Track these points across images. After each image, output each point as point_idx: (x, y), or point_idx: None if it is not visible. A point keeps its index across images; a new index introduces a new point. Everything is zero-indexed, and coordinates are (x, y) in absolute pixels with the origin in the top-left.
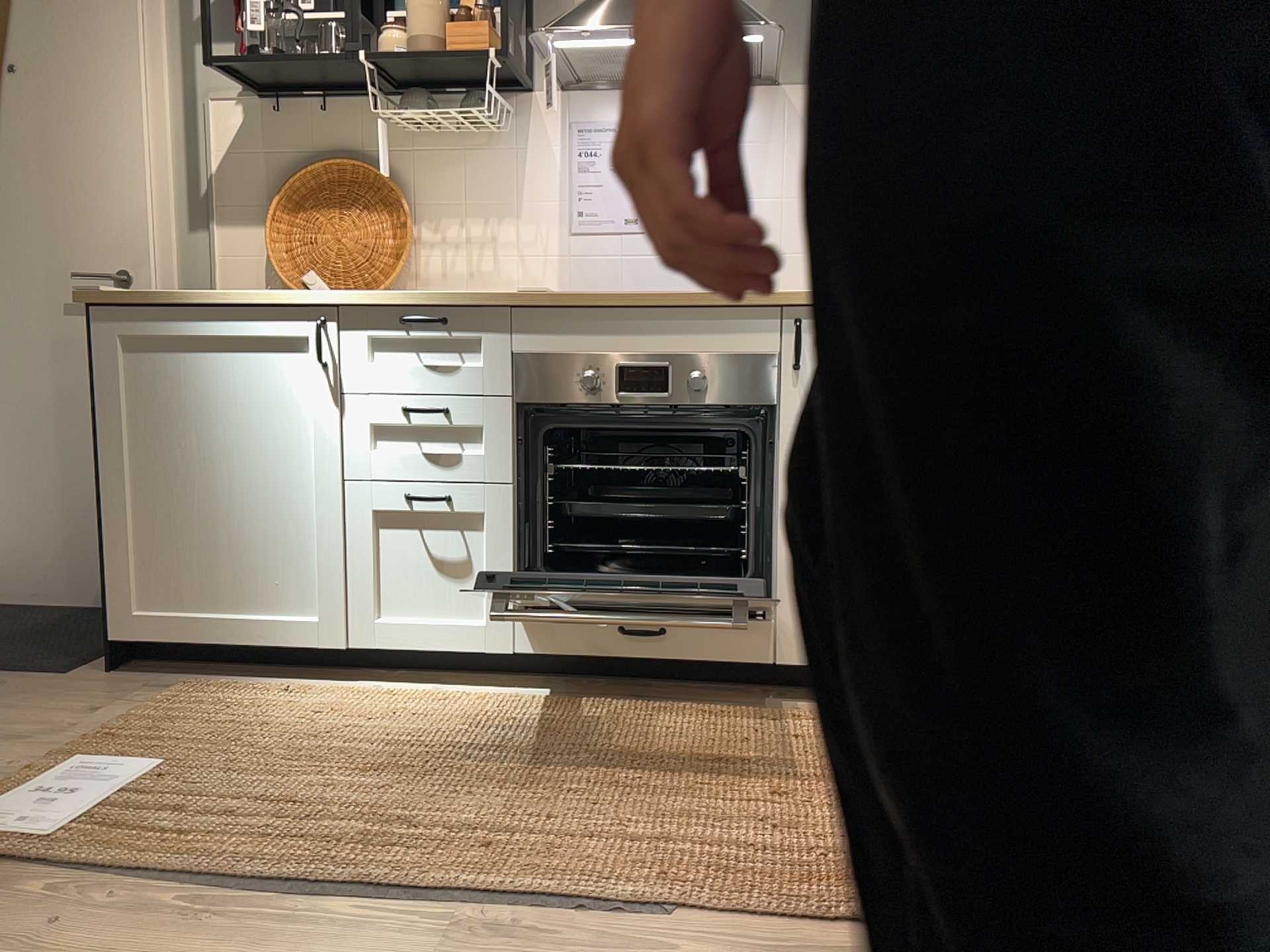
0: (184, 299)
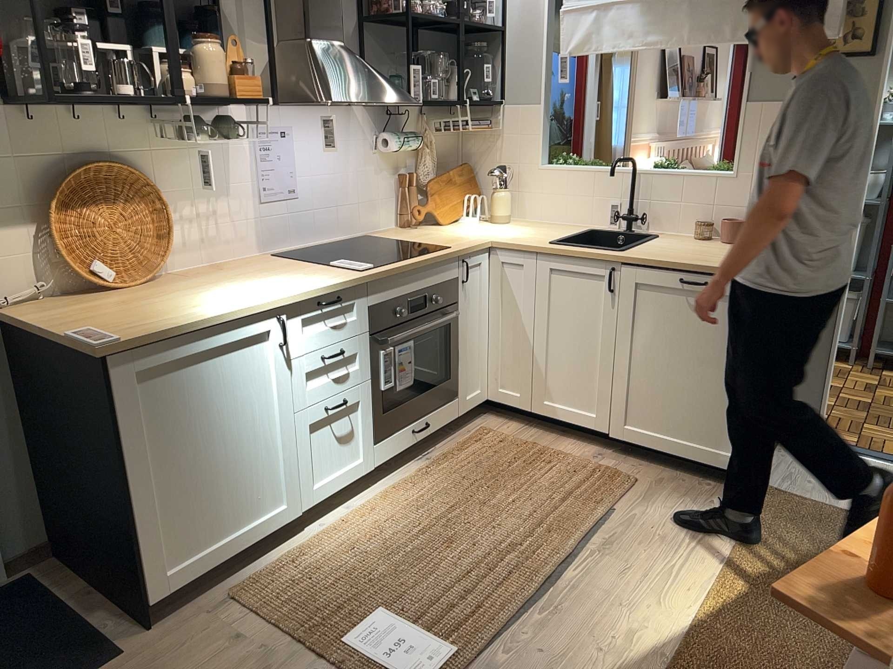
0: (190, 328)
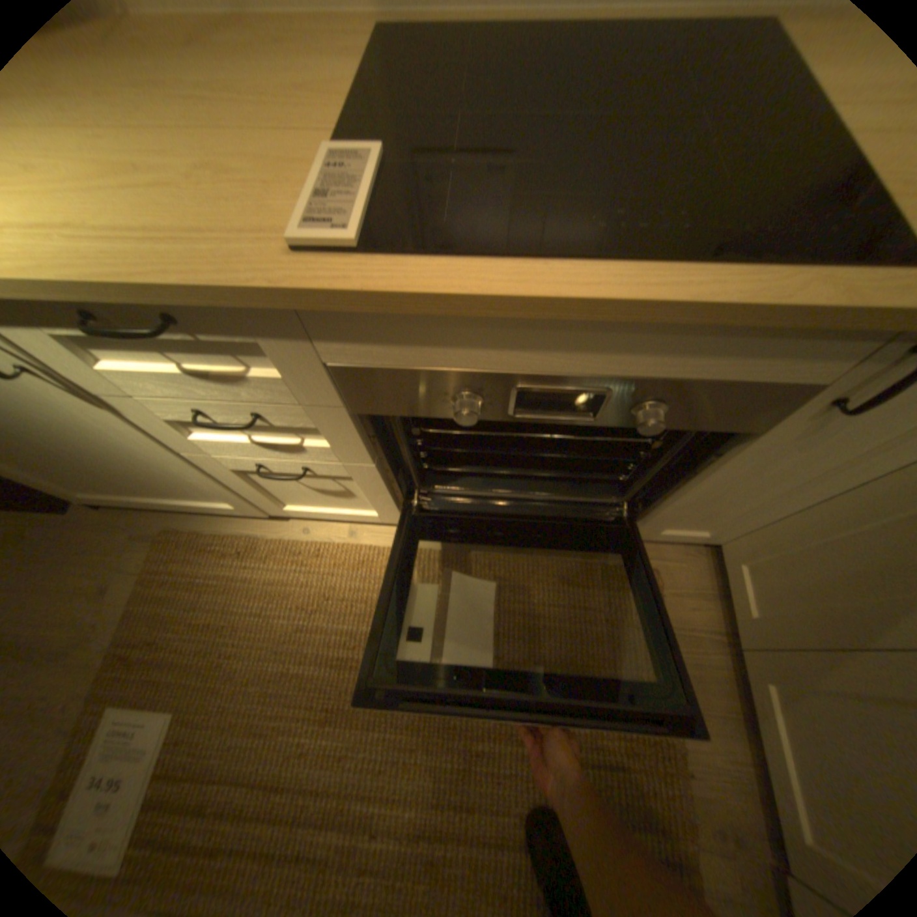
0: None
